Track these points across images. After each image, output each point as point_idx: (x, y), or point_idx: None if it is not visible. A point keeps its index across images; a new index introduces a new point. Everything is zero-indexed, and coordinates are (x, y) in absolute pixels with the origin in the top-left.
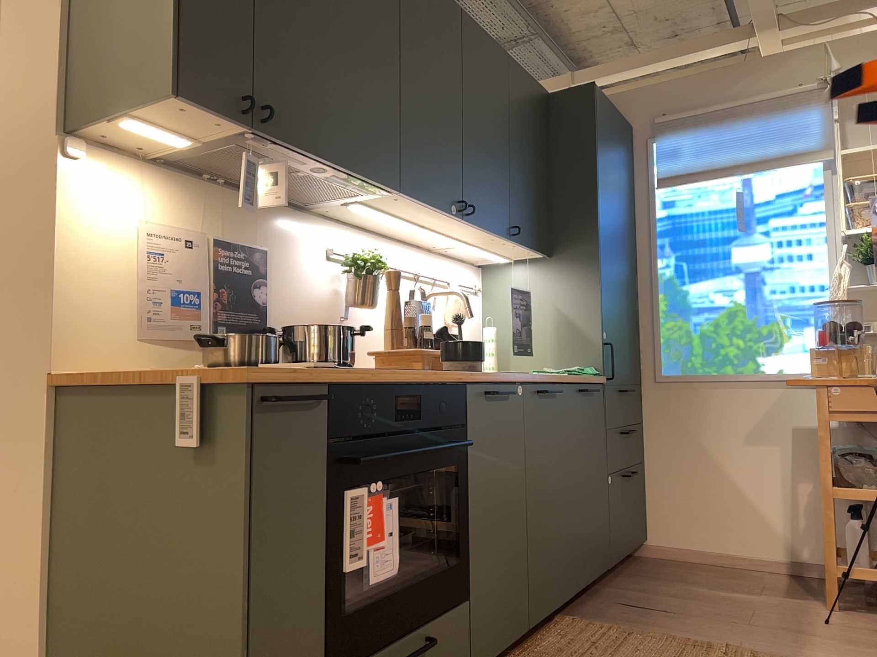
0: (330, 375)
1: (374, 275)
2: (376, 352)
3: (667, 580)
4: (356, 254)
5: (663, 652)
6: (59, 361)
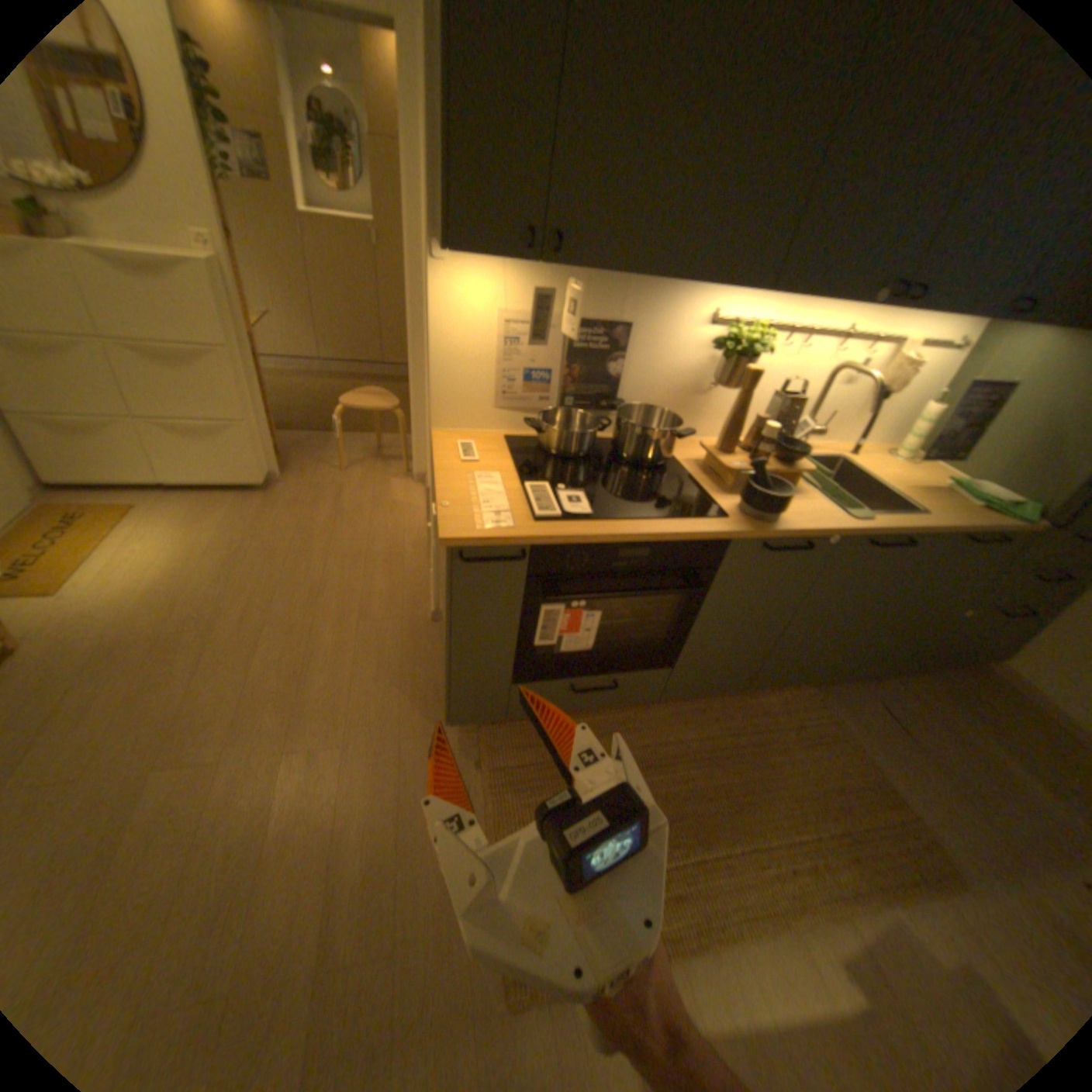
0: (531, 541)
1: (762, 347)
2: (704, 446)
3: (972, 712)
4: (740, 328)
5: (848, 778)
6: (435, 423)
